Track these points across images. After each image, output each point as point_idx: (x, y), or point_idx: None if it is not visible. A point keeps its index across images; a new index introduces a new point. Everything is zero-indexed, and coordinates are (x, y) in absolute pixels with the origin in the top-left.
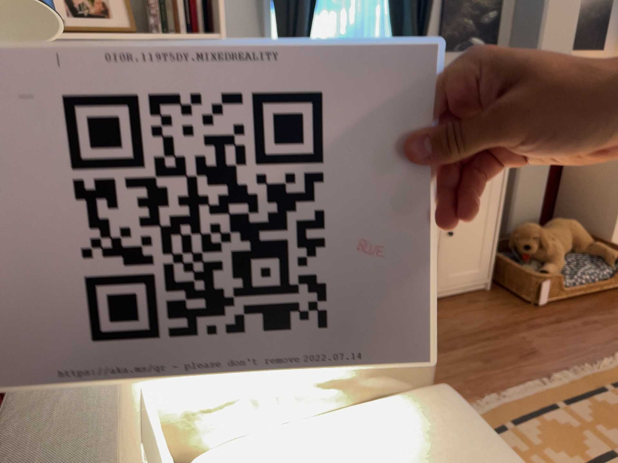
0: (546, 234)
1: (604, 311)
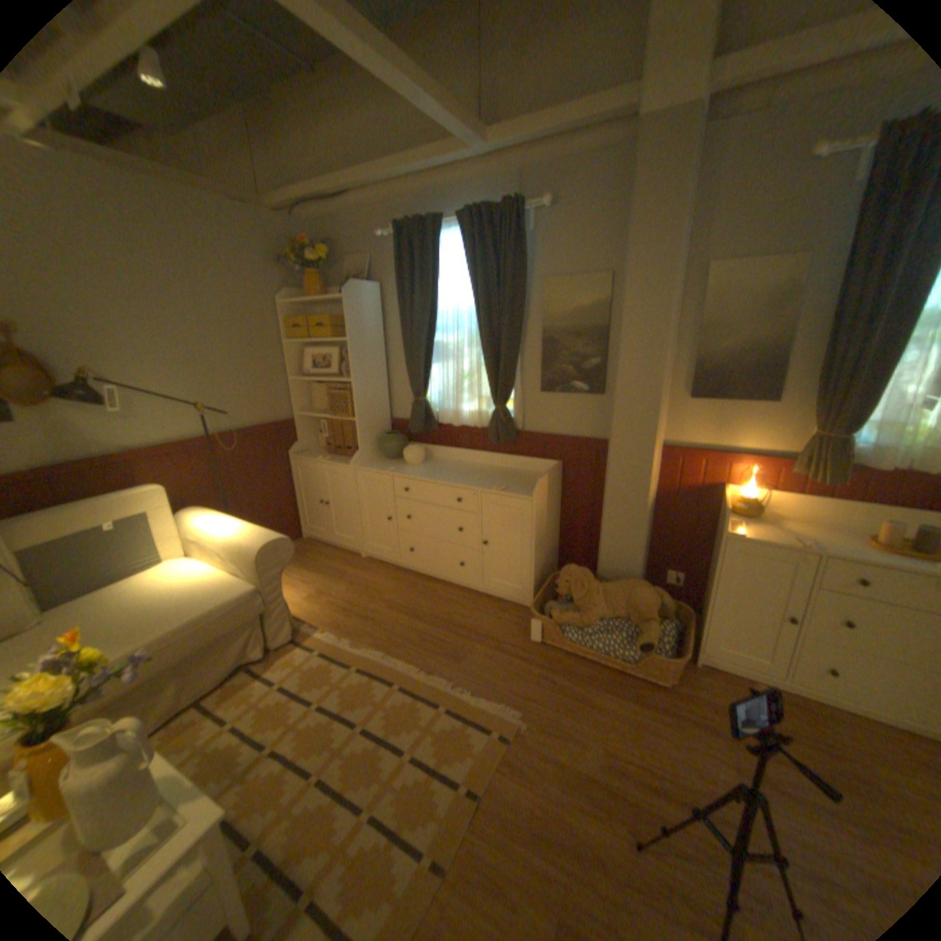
0: (581, 583)
1: (582, 685)
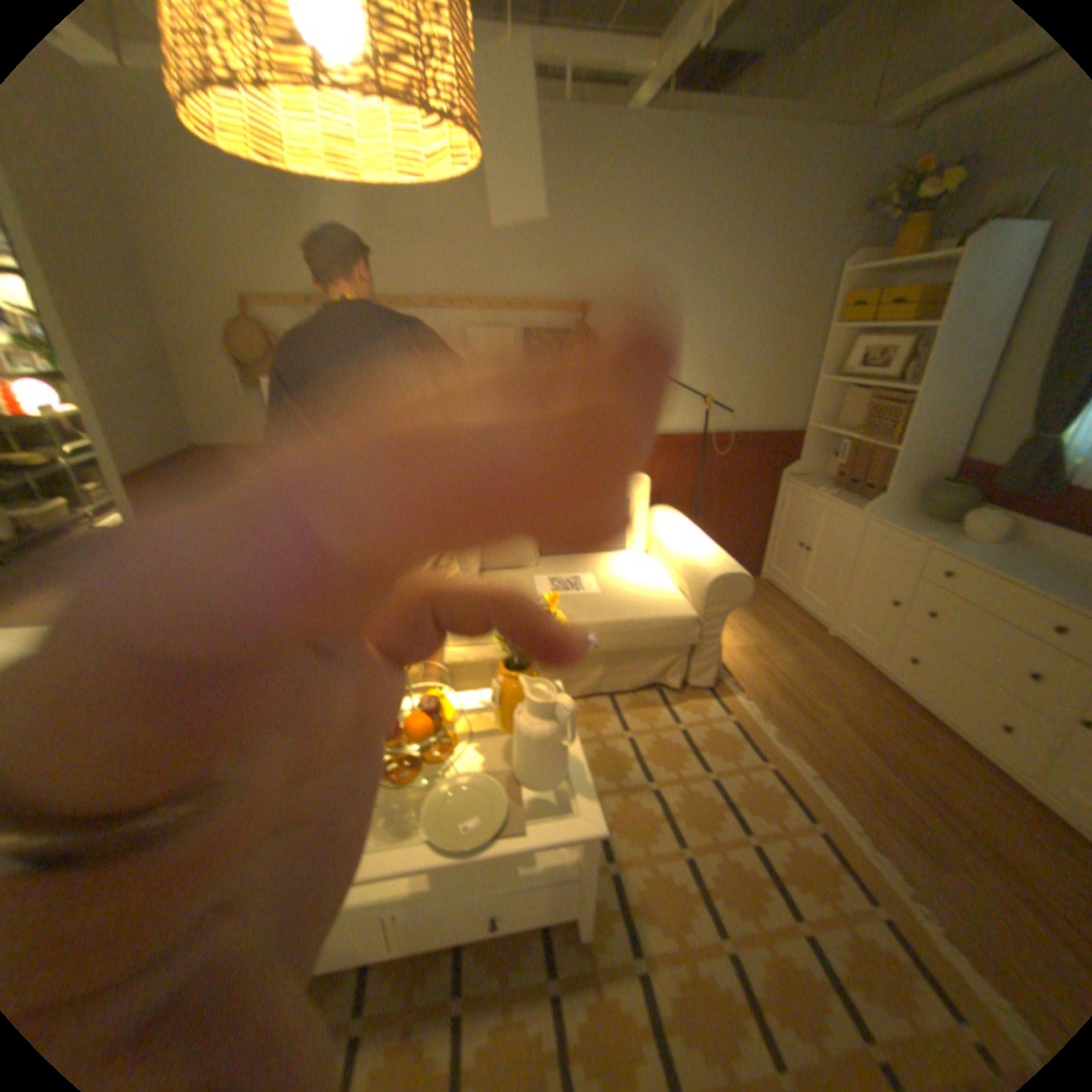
0: None
1: None
